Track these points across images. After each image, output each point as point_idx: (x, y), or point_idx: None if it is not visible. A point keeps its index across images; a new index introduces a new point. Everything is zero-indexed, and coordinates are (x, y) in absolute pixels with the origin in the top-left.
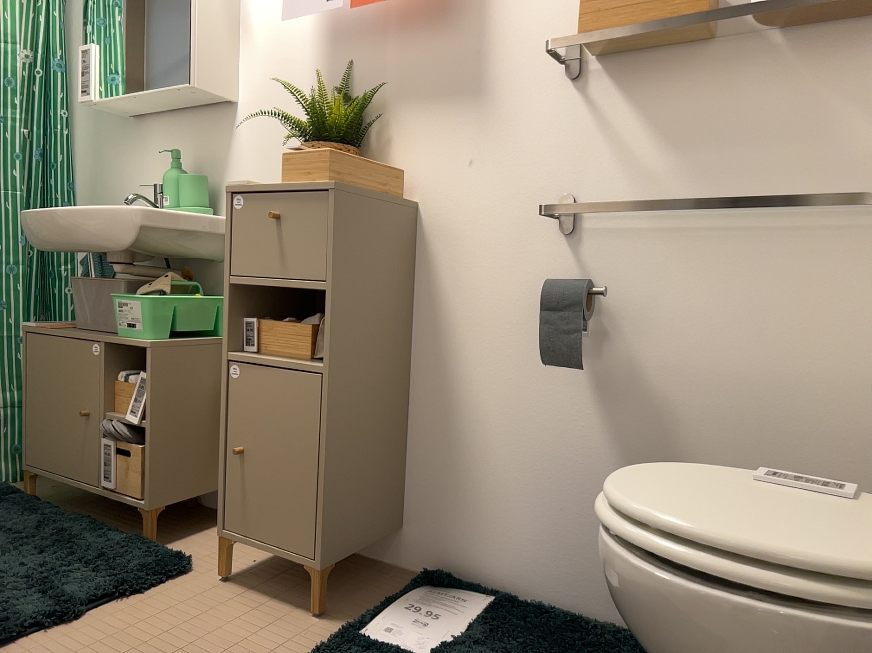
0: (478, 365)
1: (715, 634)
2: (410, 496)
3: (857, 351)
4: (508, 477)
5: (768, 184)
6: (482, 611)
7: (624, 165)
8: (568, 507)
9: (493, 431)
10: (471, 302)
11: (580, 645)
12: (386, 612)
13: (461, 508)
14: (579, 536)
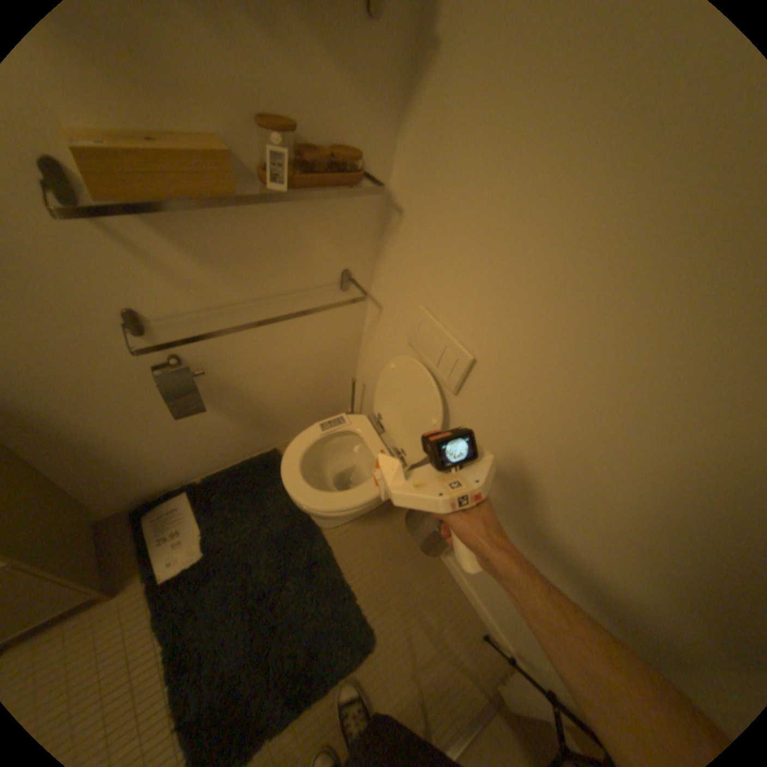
0: (99, 426)
1: (356, 513)
2: (84, 498)
3: (321, 339)
4: (159, 453)
5: (277, 279)
6: (190, 508)
7: (172, 279)
8: (204, 443)
9: (136, 444)
10: (62, 399)
11: (246, 486)
12: (151, 559)
13: (132, 479)
14: (214, 448)
